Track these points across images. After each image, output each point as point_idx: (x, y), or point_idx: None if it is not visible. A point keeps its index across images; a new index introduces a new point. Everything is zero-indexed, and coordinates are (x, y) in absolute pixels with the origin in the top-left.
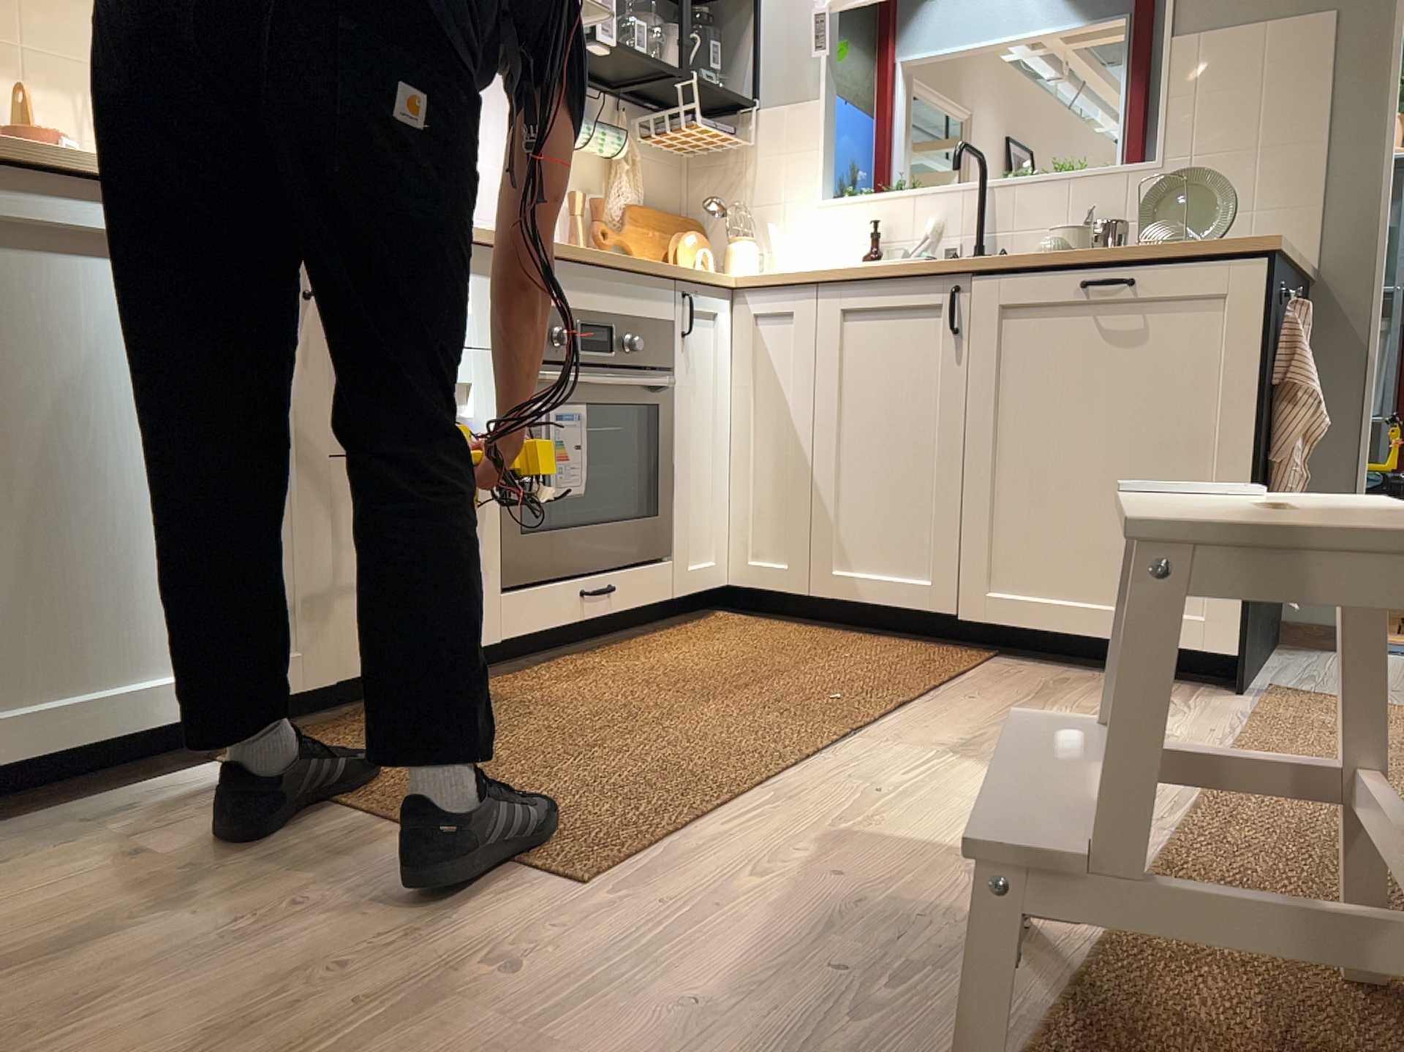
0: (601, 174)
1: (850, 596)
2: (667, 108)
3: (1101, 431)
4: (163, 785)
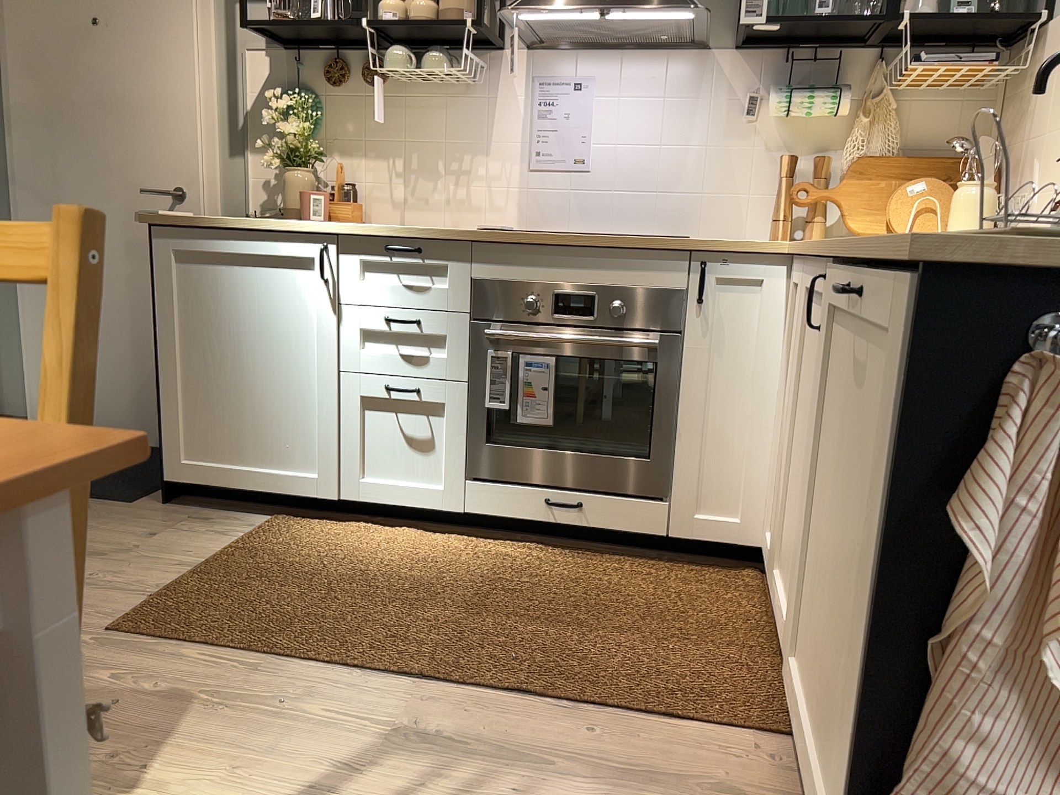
0: (845, 129)
1: (776, 604)
2: (959, 42)
3: (850, 511)
4: (238, 515)
